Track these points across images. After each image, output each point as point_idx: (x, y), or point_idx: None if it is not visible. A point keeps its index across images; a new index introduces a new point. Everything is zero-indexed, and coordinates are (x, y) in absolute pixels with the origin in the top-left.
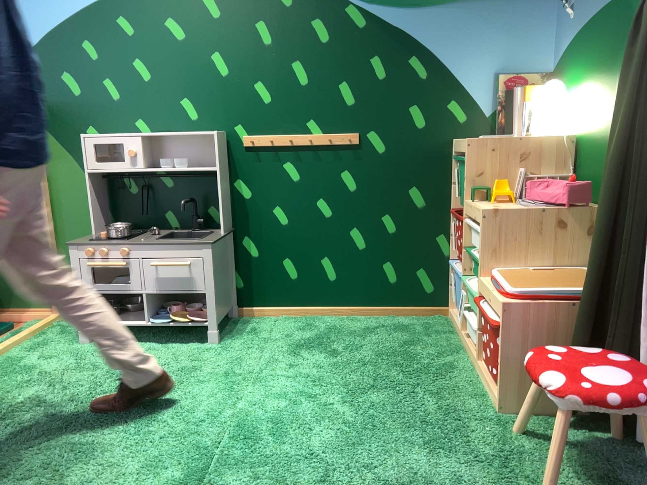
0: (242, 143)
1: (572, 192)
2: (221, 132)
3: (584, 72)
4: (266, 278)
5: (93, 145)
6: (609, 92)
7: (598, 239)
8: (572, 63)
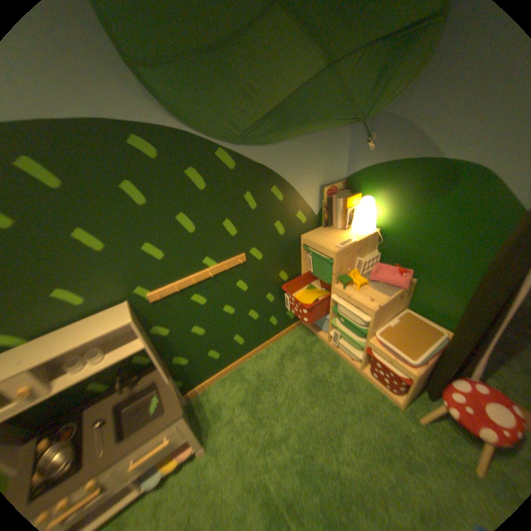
0: (149, 300)
1: (411, 282)
2: (127, 306)
3: (389, 192)
4: (199, 369)
5: None
6: (420, 216)
7: (466, 333)
8: (374, 181)
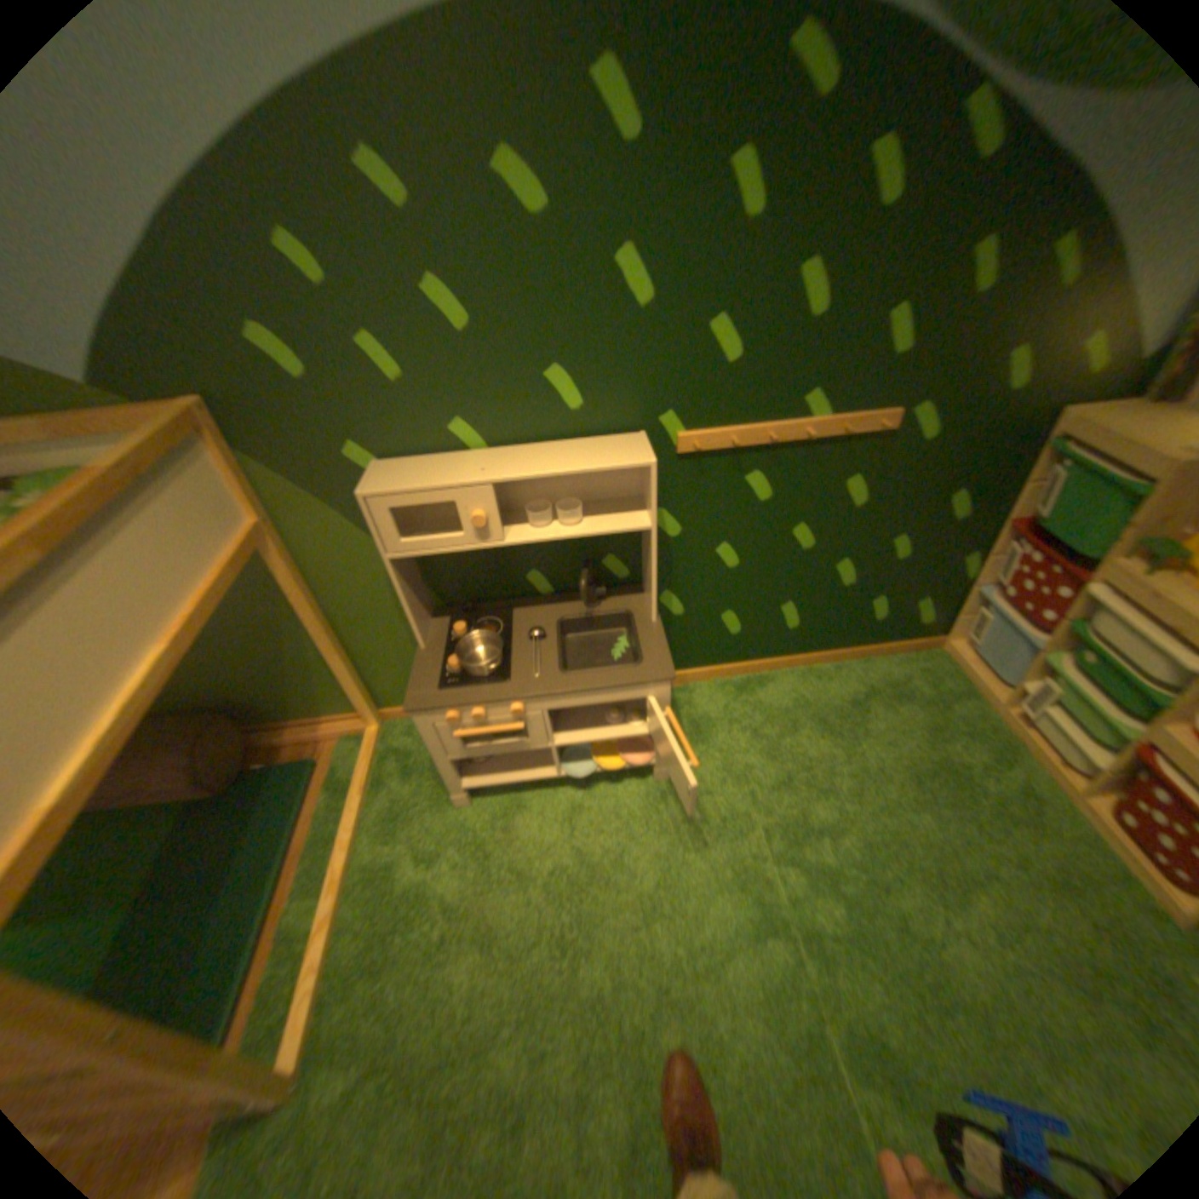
0: (674, 449)
1: None
2: (644, 441)
3: None
4: (694, 639)
5: (390, 511)
6: None
7: None
8: None
